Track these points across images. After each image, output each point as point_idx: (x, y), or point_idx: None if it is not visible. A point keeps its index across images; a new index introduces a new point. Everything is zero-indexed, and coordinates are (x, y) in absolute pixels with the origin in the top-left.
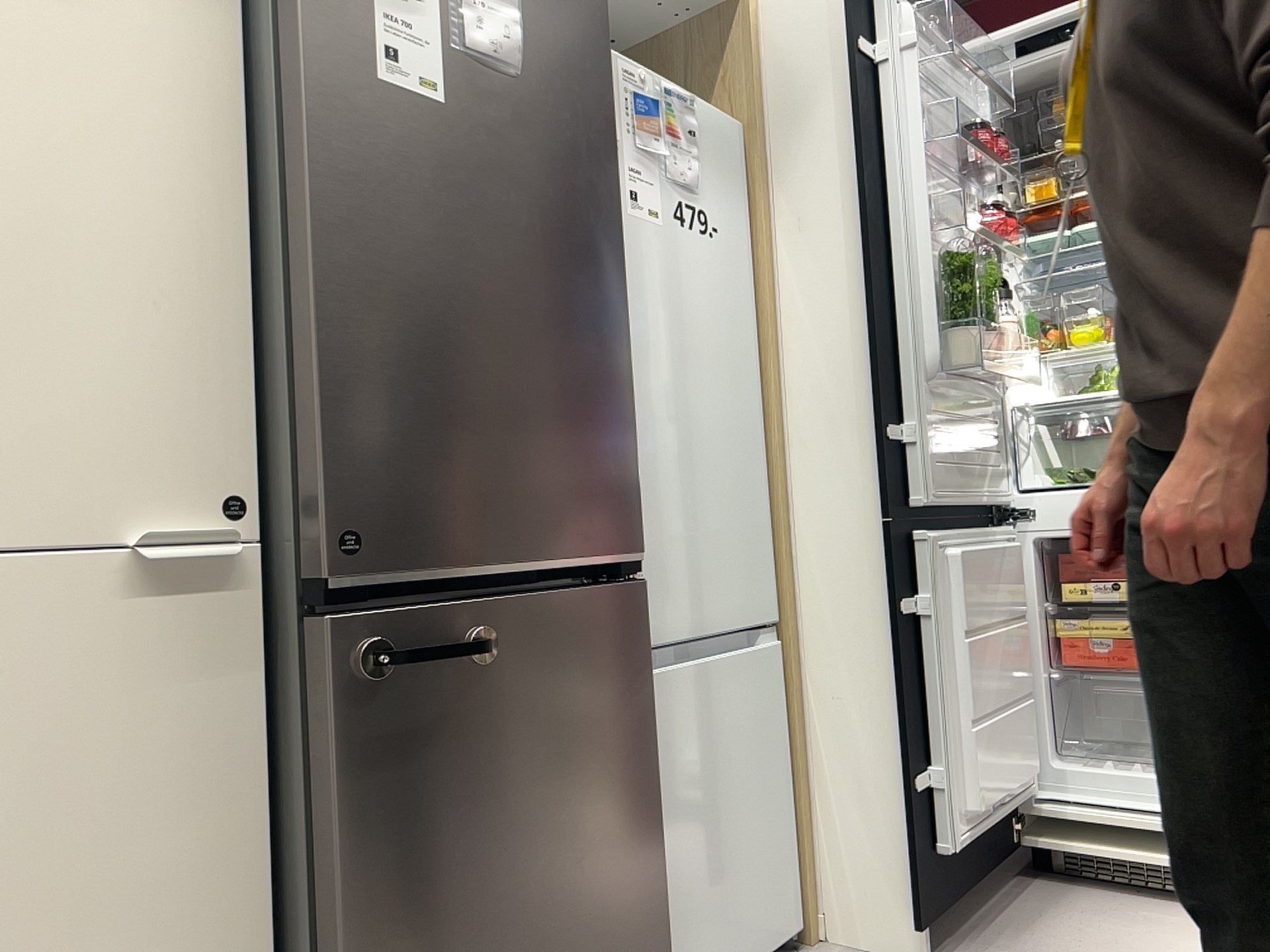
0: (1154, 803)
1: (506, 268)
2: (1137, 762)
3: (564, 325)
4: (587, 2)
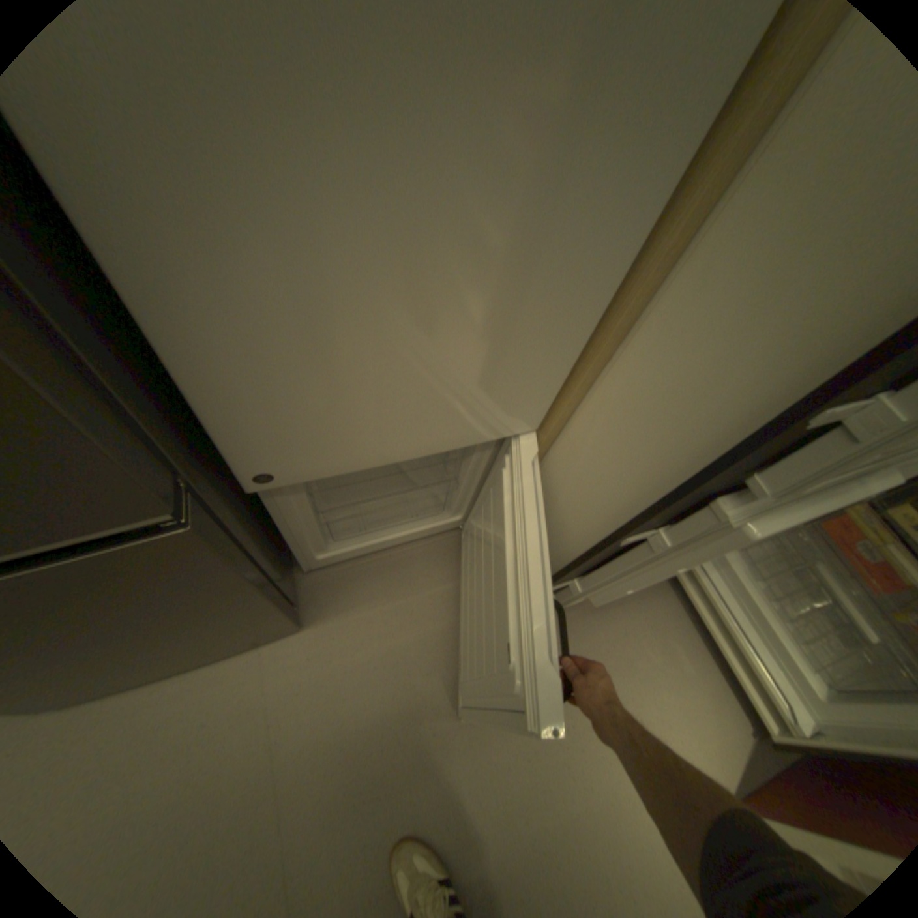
0: (754, 632)
1: None
2: (788, 592)
3: None
4: None
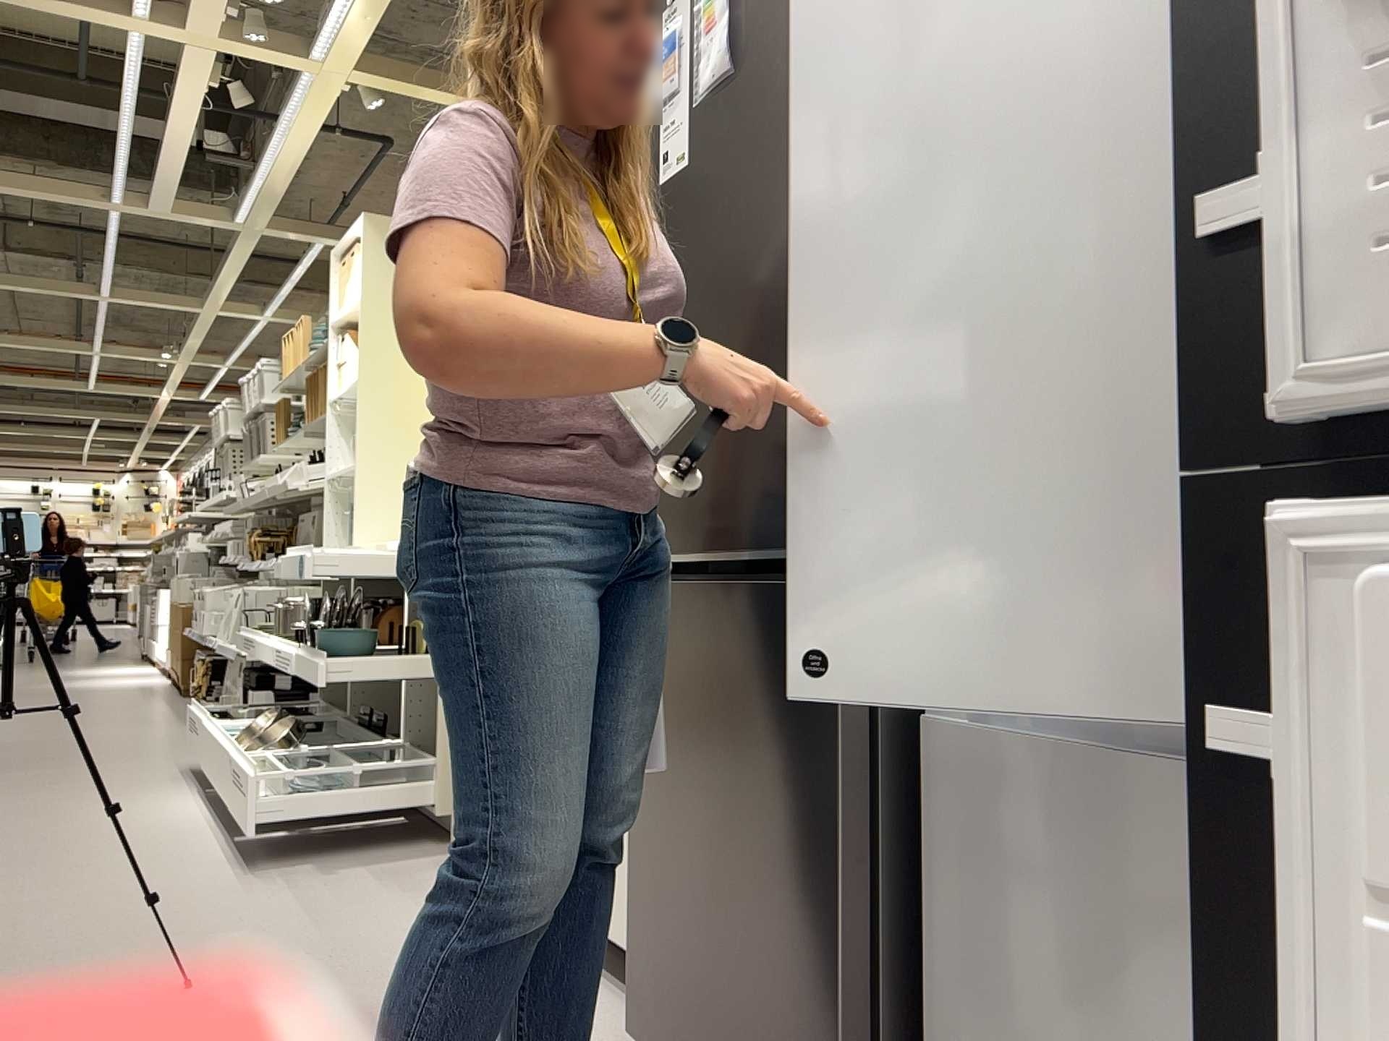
0: None
1: (721, 276)
2: None
3: (765, 302)
4: None
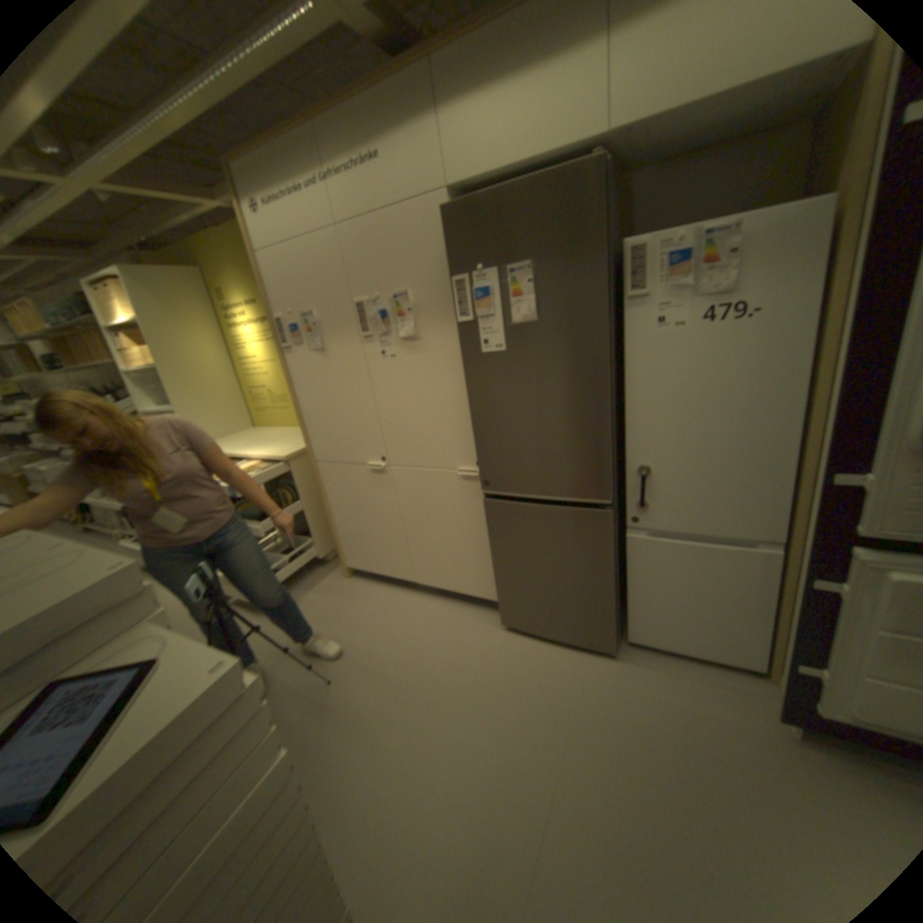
0: None
1: (534, 402)
2: None
3: (564, 417)
4: (586, 254)
